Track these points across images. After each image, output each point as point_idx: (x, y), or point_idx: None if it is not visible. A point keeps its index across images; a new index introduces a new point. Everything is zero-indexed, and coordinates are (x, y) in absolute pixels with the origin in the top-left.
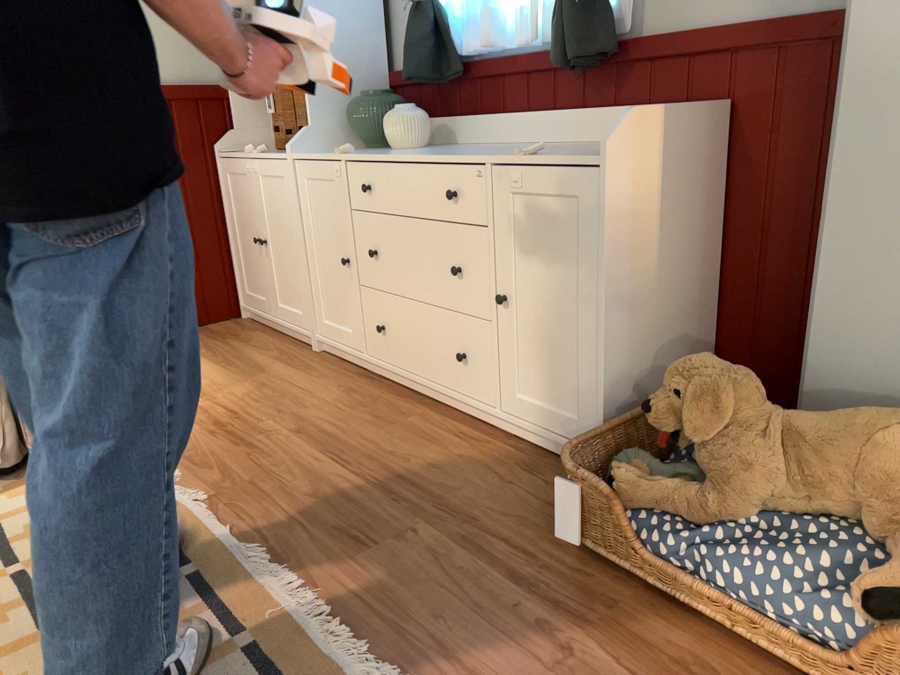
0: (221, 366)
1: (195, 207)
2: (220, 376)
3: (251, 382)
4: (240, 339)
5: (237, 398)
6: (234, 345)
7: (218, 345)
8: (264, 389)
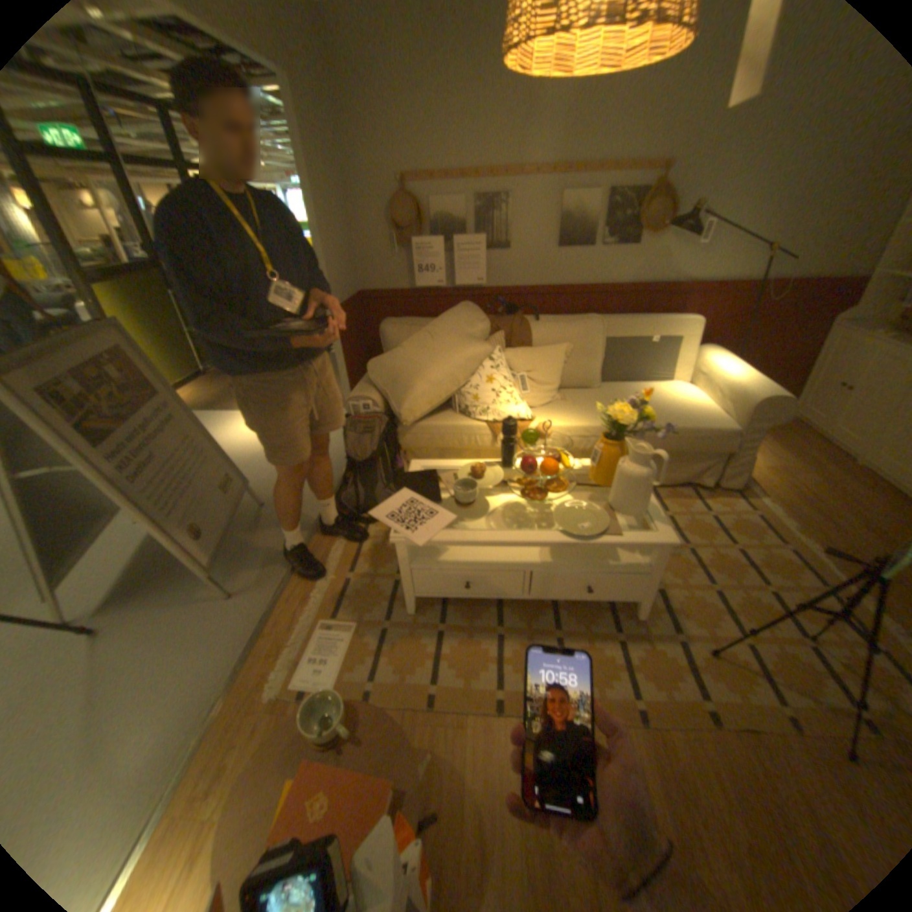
0: (791, 454)
1: (800, 350)
2: (793, 462)
3: (817, 475)
4: (796, 435)
5: (812, 485)
6: (794, 439)
7: (782, 435)
8: (829, 484)
